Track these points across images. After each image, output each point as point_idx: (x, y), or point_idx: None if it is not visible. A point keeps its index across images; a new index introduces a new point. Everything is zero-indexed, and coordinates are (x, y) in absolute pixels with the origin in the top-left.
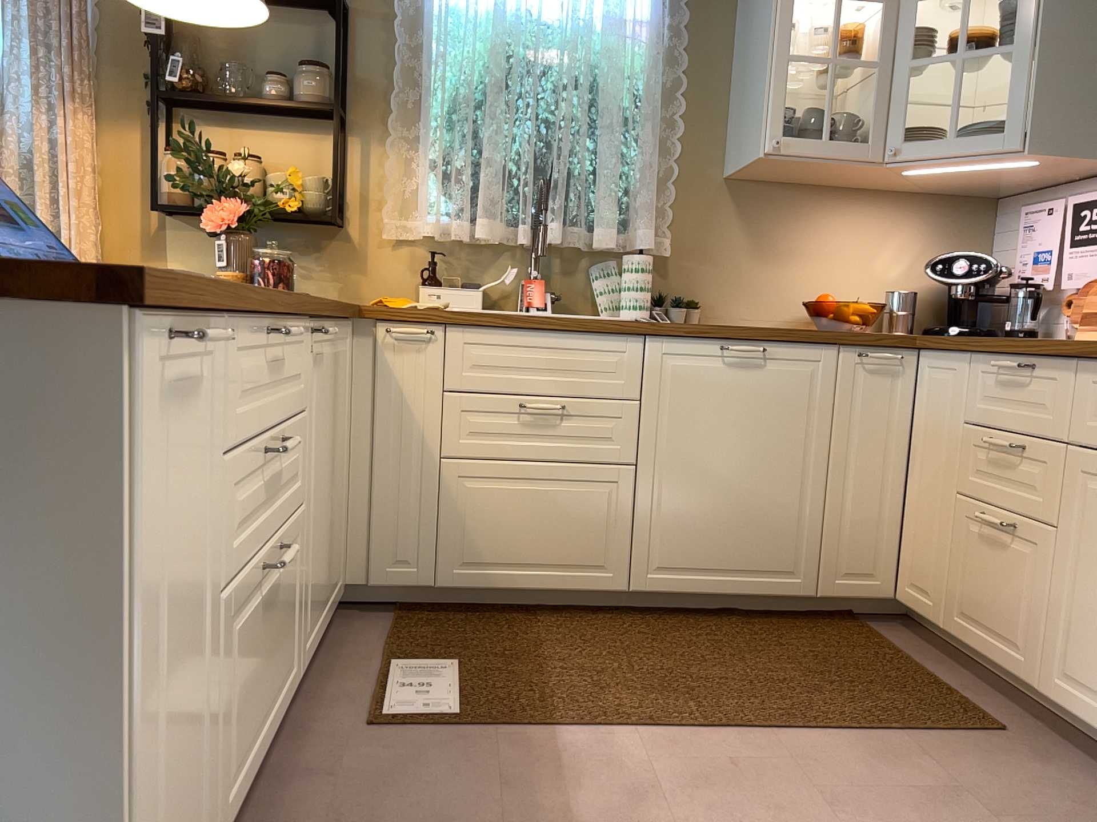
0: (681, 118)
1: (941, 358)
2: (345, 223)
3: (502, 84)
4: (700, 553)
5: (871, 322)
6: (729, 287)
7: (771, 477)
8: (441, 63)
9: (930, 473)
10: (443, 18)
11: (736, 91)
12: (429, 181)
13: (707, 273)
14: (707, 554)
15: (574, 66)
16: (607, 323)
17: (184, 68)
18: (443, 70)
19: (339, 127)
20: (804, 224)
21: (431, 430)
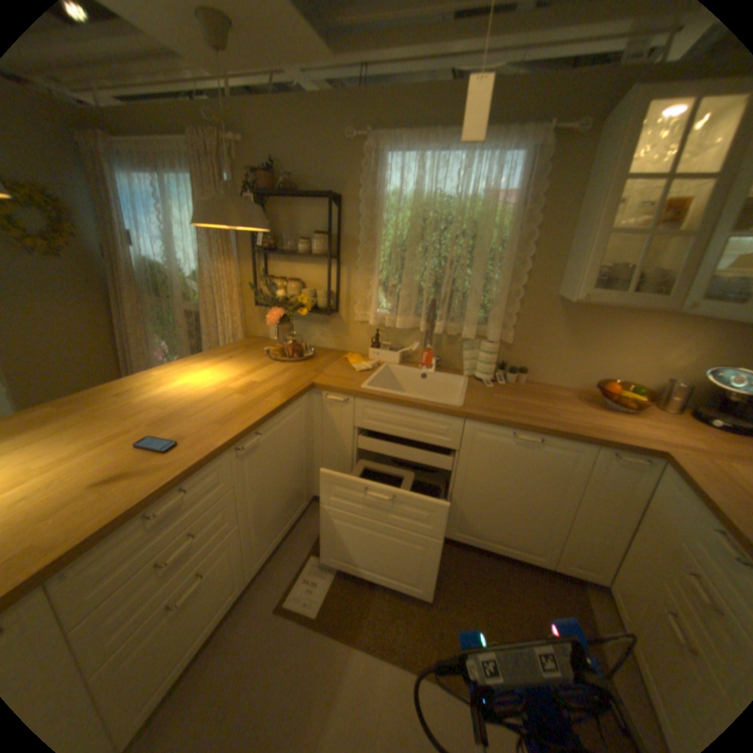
0: (534, 256)
1: (683, 482)
2: (339, 311)
3: (417, 239)
4: (485, 533)
5: (648, 407)
6: (551, 363)
7: (536, 509)
8: (384, 229)
9: (652, 547)
10: (386, 201)
11: (577, 238)
12: (375, 296)
13: (537, 353)
14: (490, 535)
15: (465, 224)
16: (442, 411)
17: (264, 236)
18: (387, 230)
19: (330, 268)
20: (614, 329)
21: (349, 444)
